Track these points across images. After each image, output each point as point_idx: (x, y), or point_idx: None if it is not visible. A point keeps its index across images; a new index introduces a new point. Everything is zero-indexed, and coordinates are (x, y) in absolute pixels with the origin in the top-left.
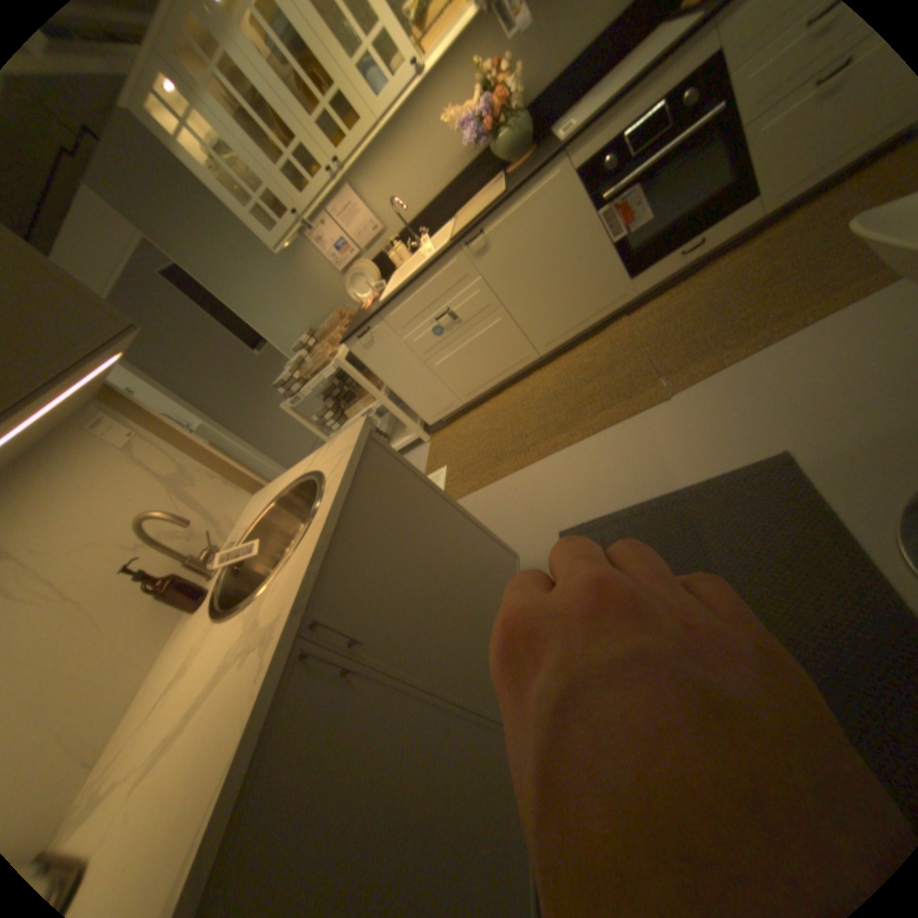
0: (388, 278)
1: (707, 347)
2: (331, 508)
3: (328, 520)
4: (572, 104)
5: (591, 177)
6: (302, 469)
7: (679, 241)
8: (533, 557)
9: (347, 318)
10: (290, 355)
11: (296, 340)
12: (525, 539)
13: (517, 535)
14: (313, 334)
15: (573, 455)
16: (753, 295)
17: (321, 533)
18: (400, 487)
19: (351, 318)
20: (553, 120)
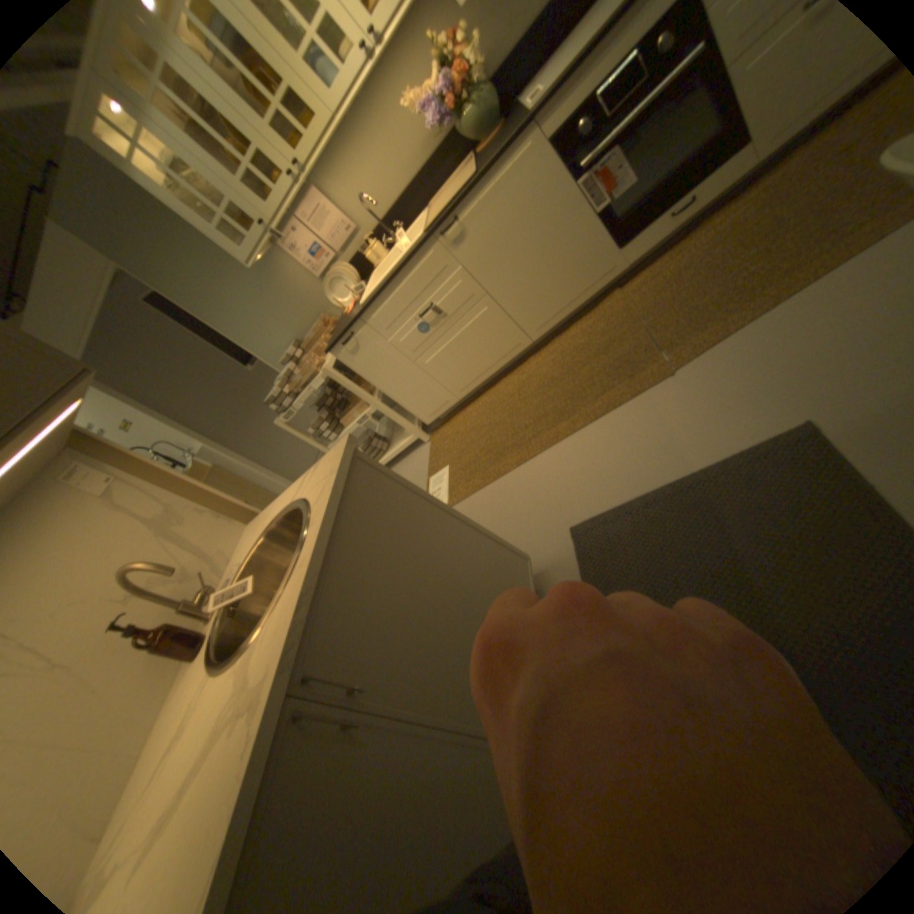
0: (368, 279)
1: (709, 314)
2: (317, 543)
3: (315, 558)
4: (538, 69)
5: (566, 146)
6: (291, 497)
7: (668, 202)
8: (546, 557)
9: (332, 325)
10: (280, 369)
11: (284, 353)
12: (535, 537)
13: (527, 533)
14: (301, 345)
15: (577, 444)
16: (754, 251)
17: (308, 574)
18: (394, 506)
19: (336, 324)
20: (520, 89)
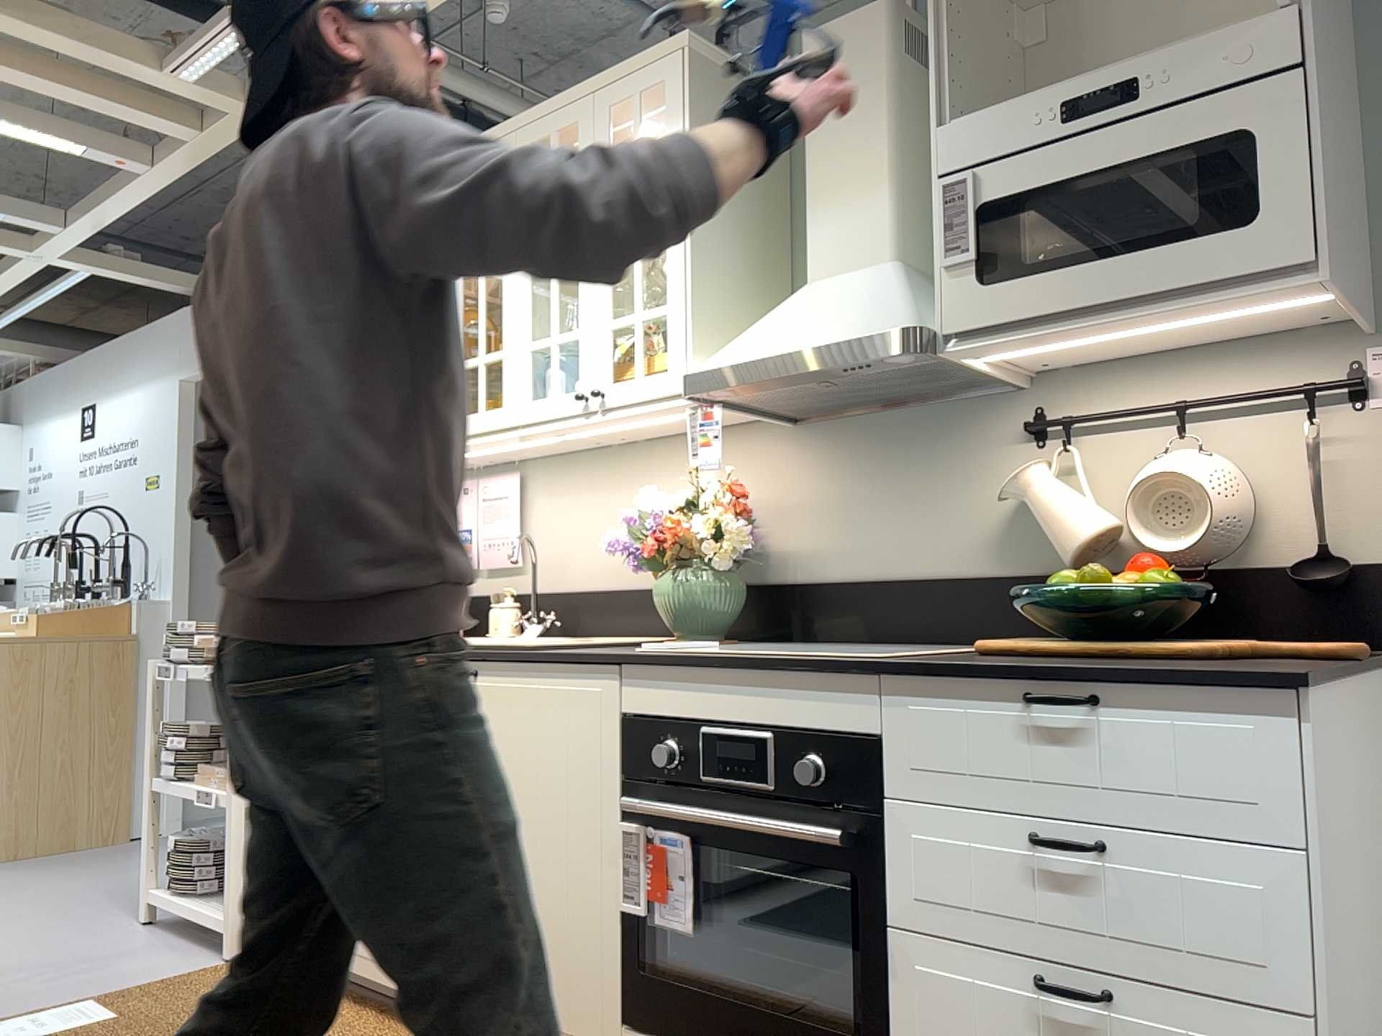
0: None
1: None
2: None
3: None
4: (843, 642)
5: (633, 753)
6: None
7: None
8: None
9: None
10: None
11: None
12: None
13: None
14: None
15: None
16: None
17: None
18: None
19: None
20: (807, 639)
